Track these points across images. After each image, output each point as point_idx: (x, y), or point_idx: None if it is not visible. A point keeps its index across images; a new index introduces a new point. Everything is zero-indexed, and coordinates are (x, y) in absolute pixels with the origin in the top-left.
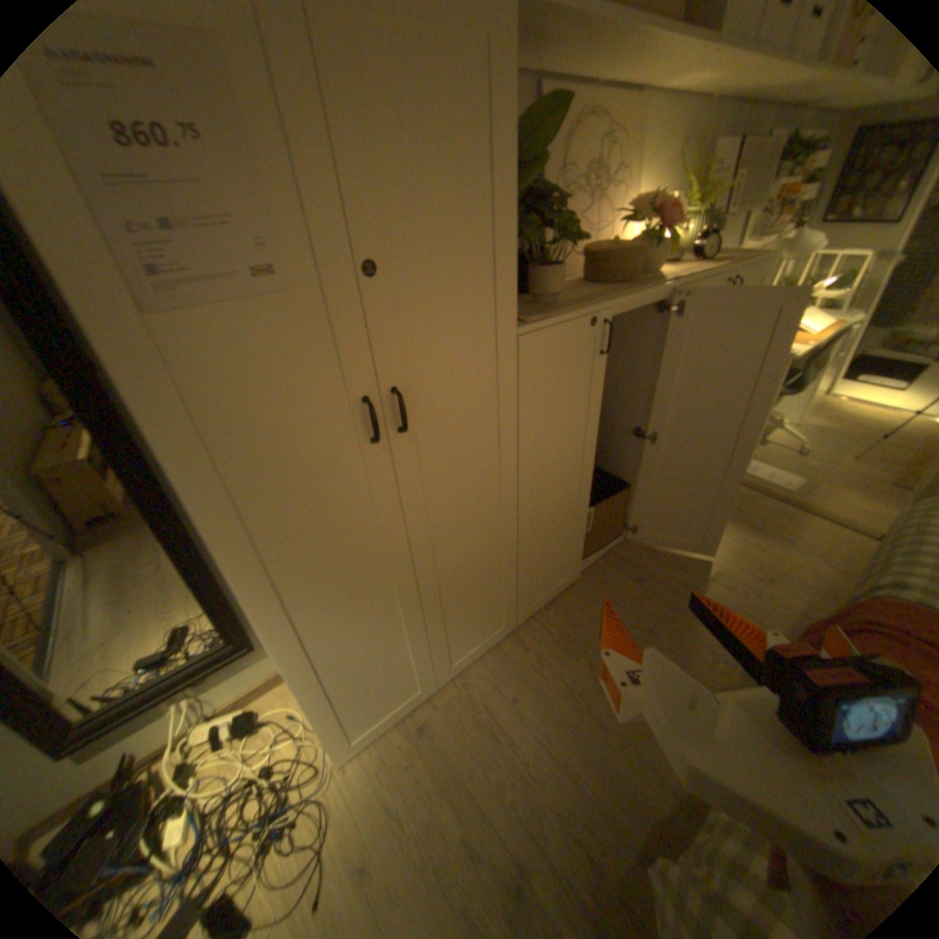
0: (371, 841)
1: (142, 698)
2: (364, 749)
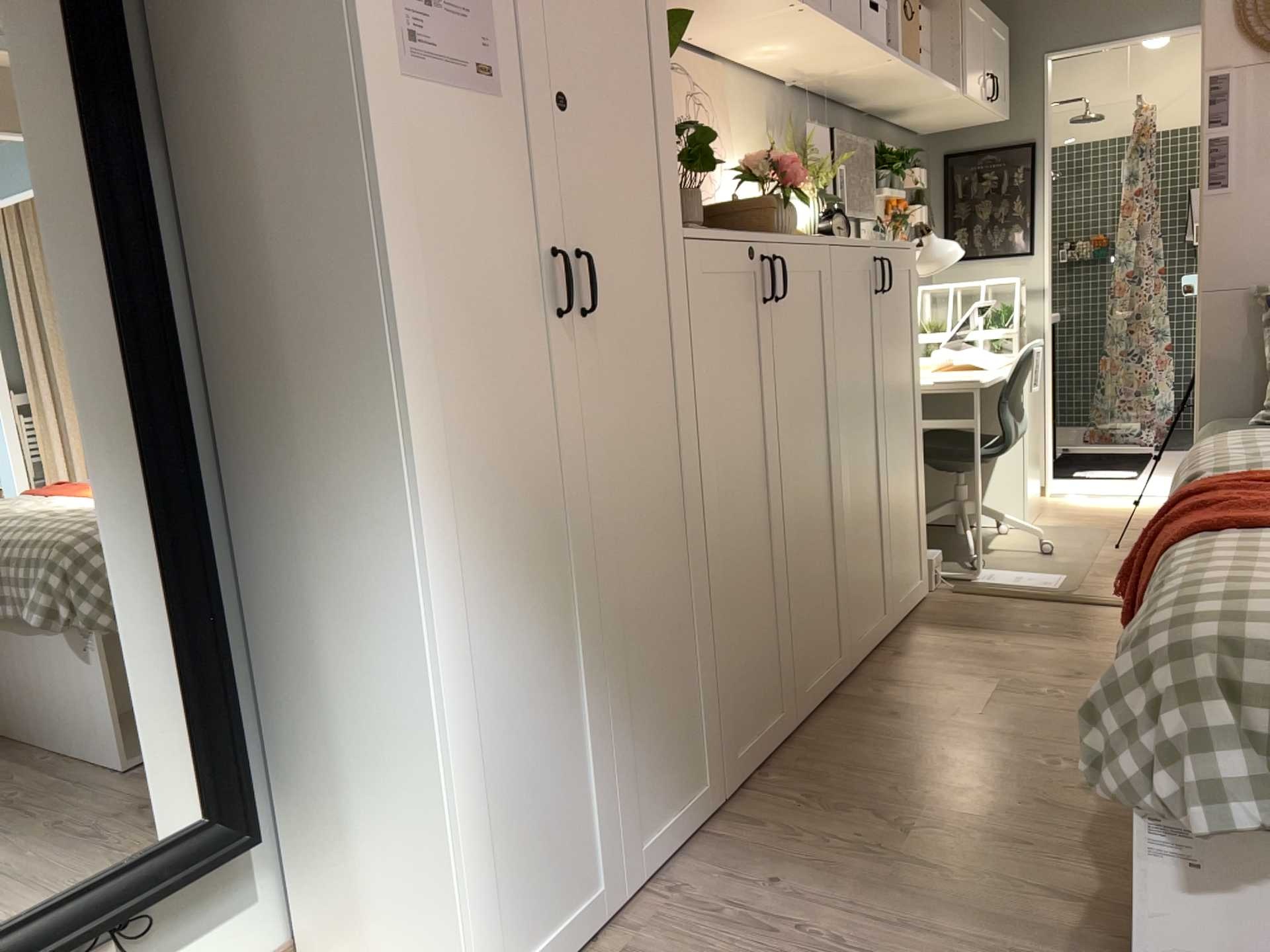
0: None
1: (30, 938)
2: None
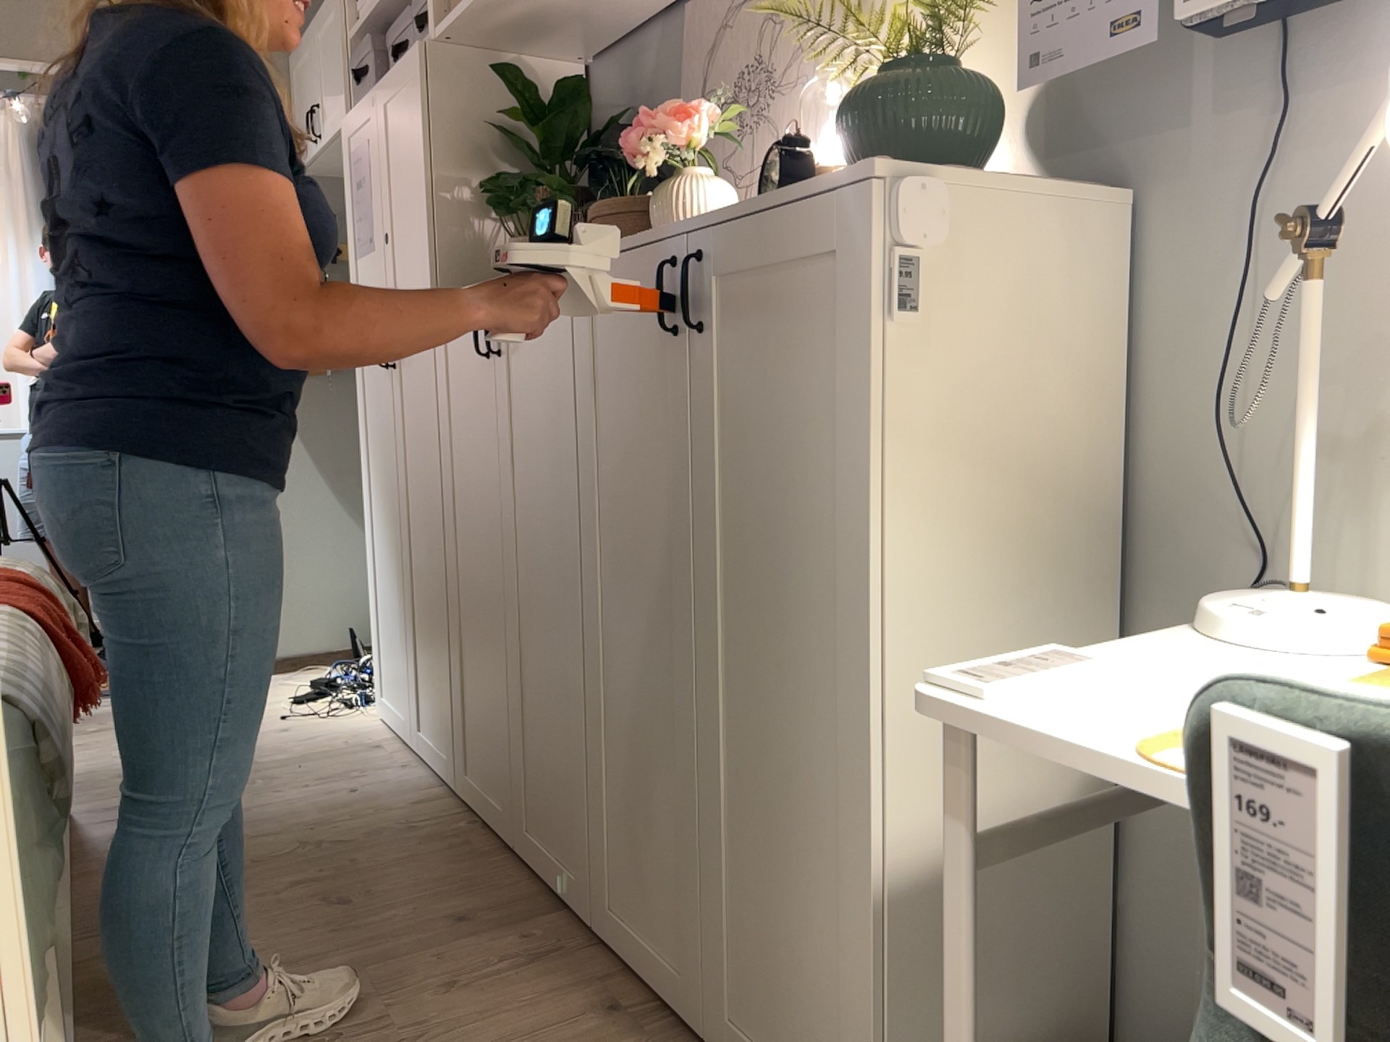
0: (300, 733)
1: None
2: (383, 725)
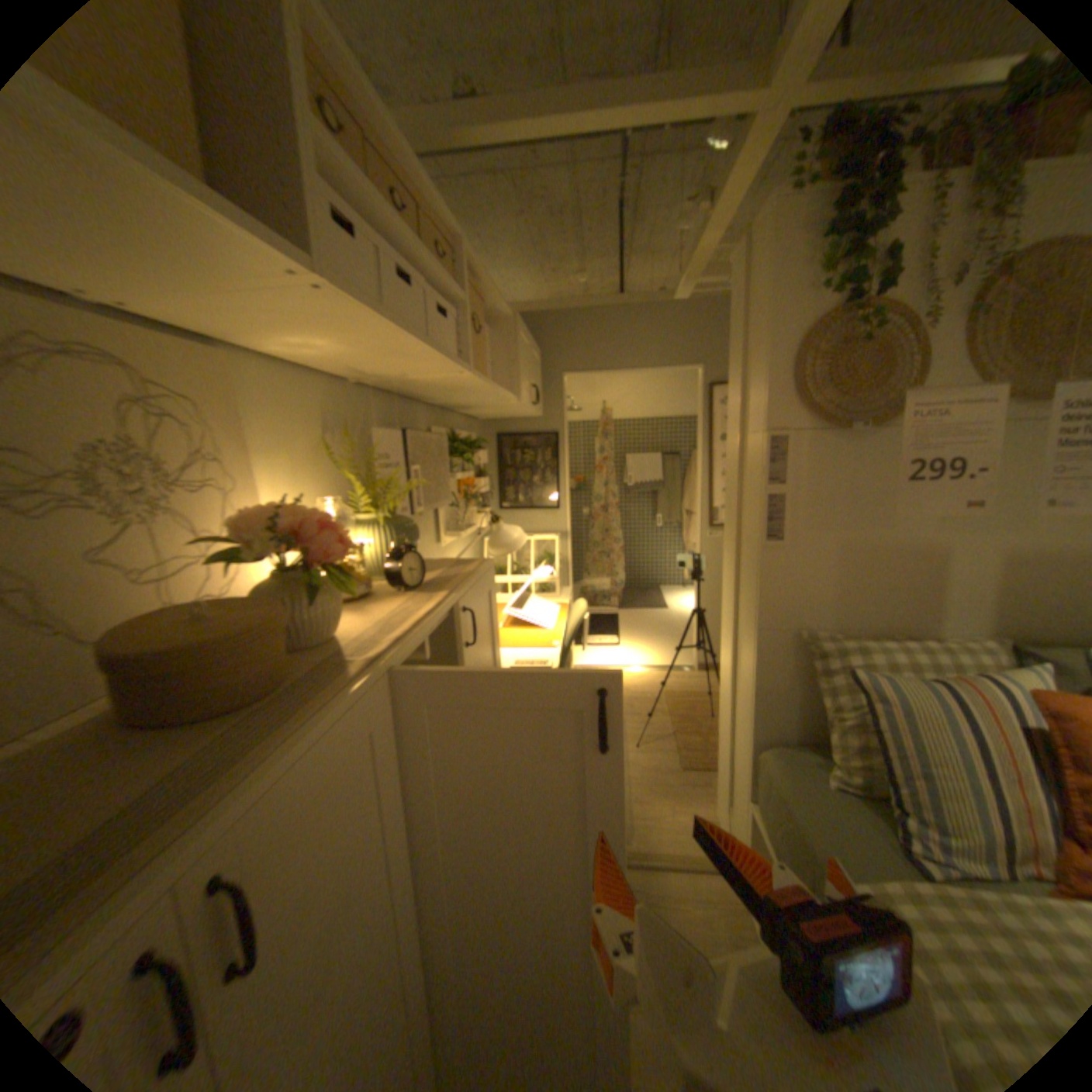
0: None
1: None
2: None
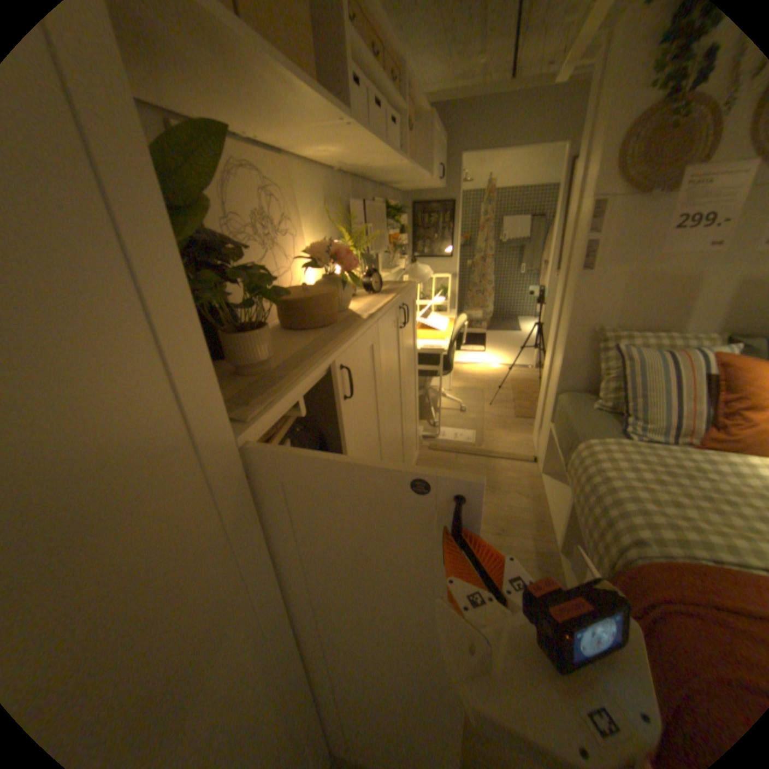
0: None
1: None
2: None
